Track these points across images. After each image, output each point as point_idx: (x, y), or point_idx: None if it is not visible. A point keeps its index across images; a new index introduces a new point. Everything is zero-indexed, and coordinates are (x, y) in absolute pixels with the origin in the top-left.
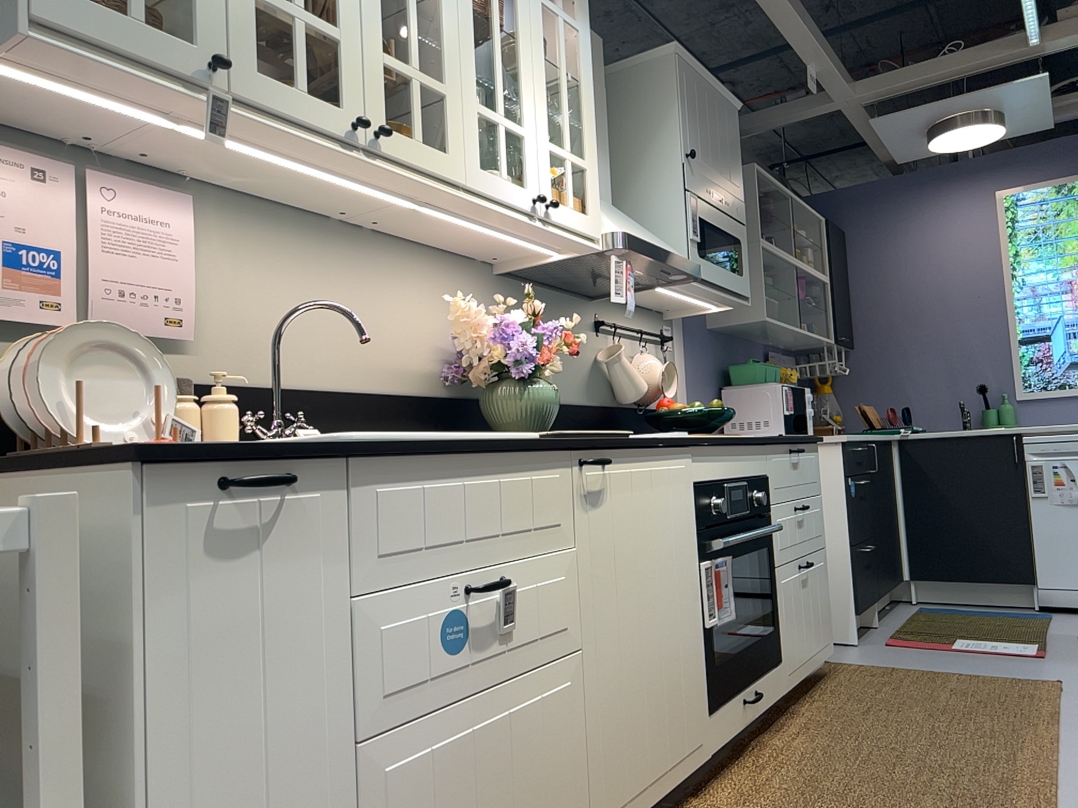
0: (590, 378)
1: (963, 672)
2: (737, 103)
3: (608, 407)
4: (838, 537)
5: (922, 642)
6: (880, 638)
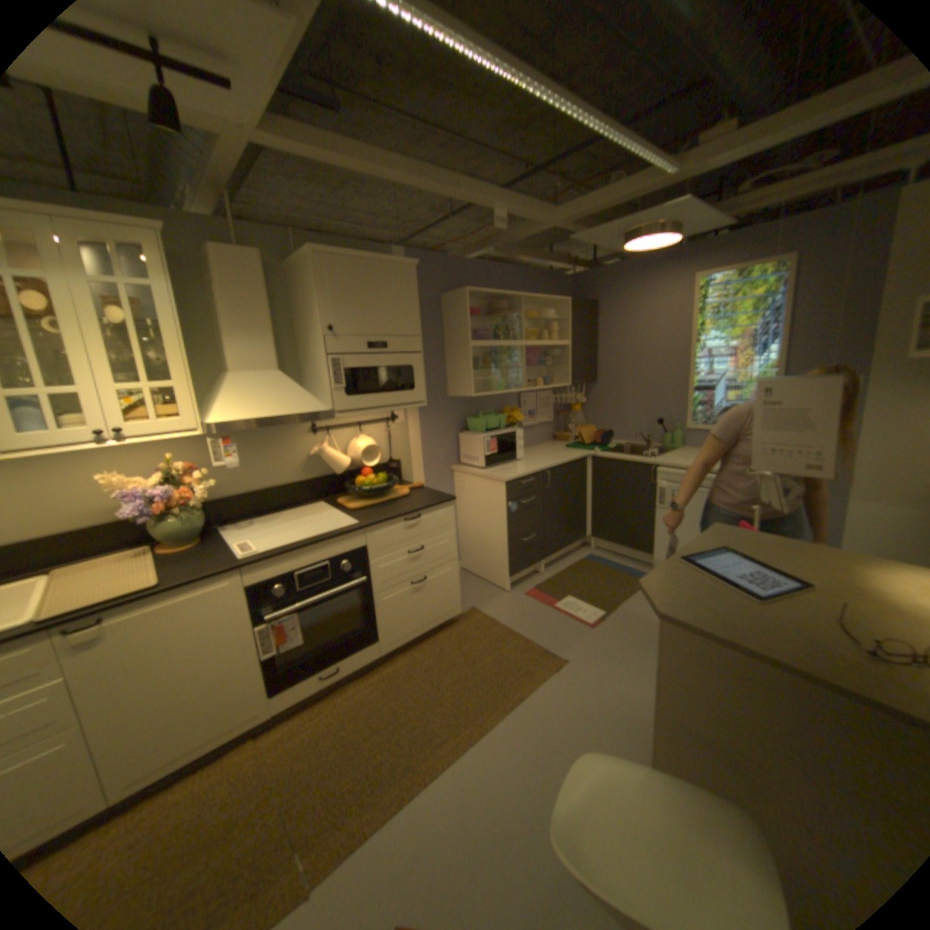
0: (304, 464)
1: (529, 637)
2: (409, 261)
3: (324, 477)
4: (502, 534)
5: (545, 597)
6: (529, 587)
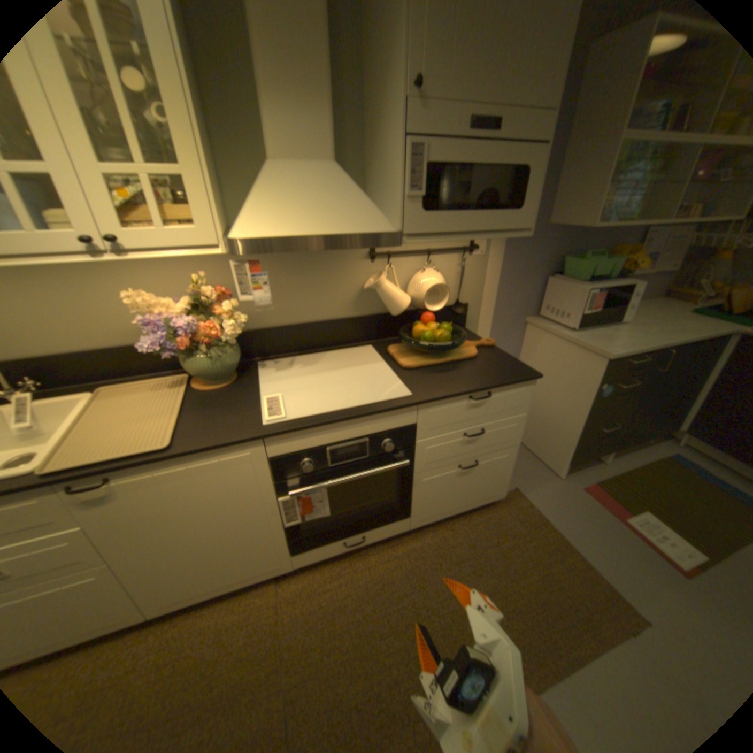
0: (355, 297)
1: (589, 559)
2: None
3: (375, 316)
4: (577, 418)
5: (612, 502)
6: (590, 480)
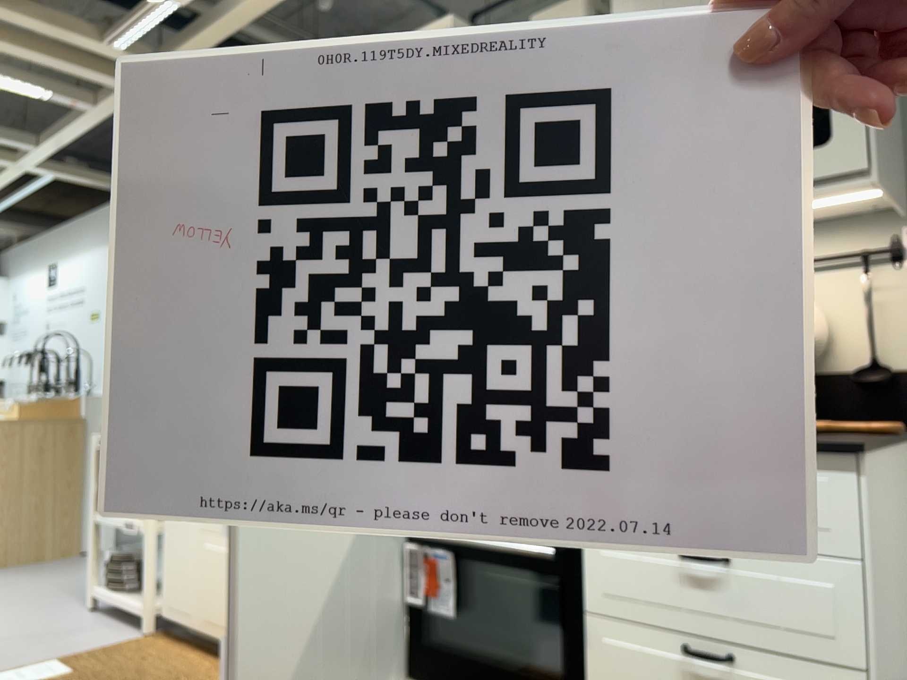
0: None
1: None
2: None
3: None
4: None
5: None
6: None
